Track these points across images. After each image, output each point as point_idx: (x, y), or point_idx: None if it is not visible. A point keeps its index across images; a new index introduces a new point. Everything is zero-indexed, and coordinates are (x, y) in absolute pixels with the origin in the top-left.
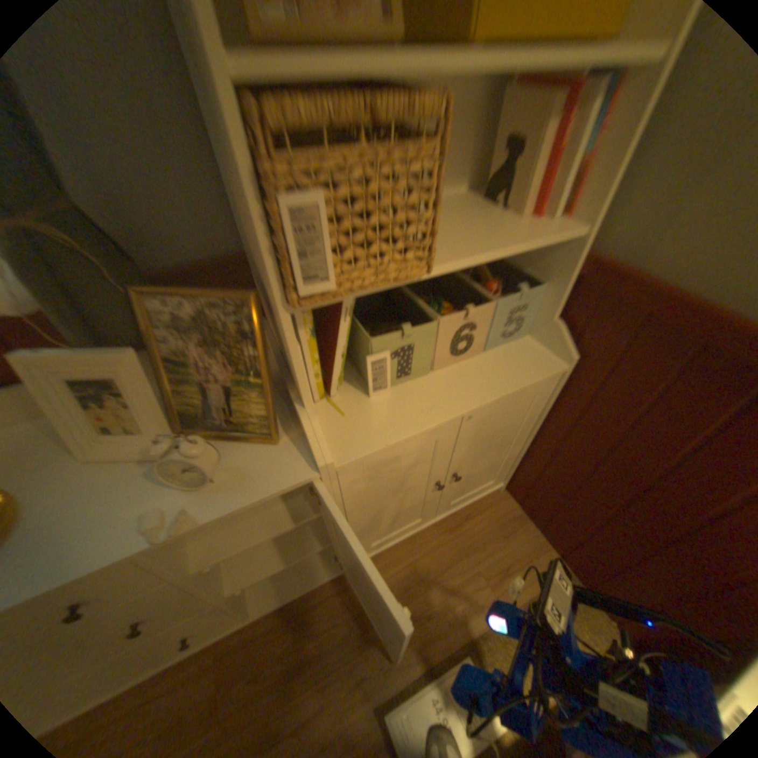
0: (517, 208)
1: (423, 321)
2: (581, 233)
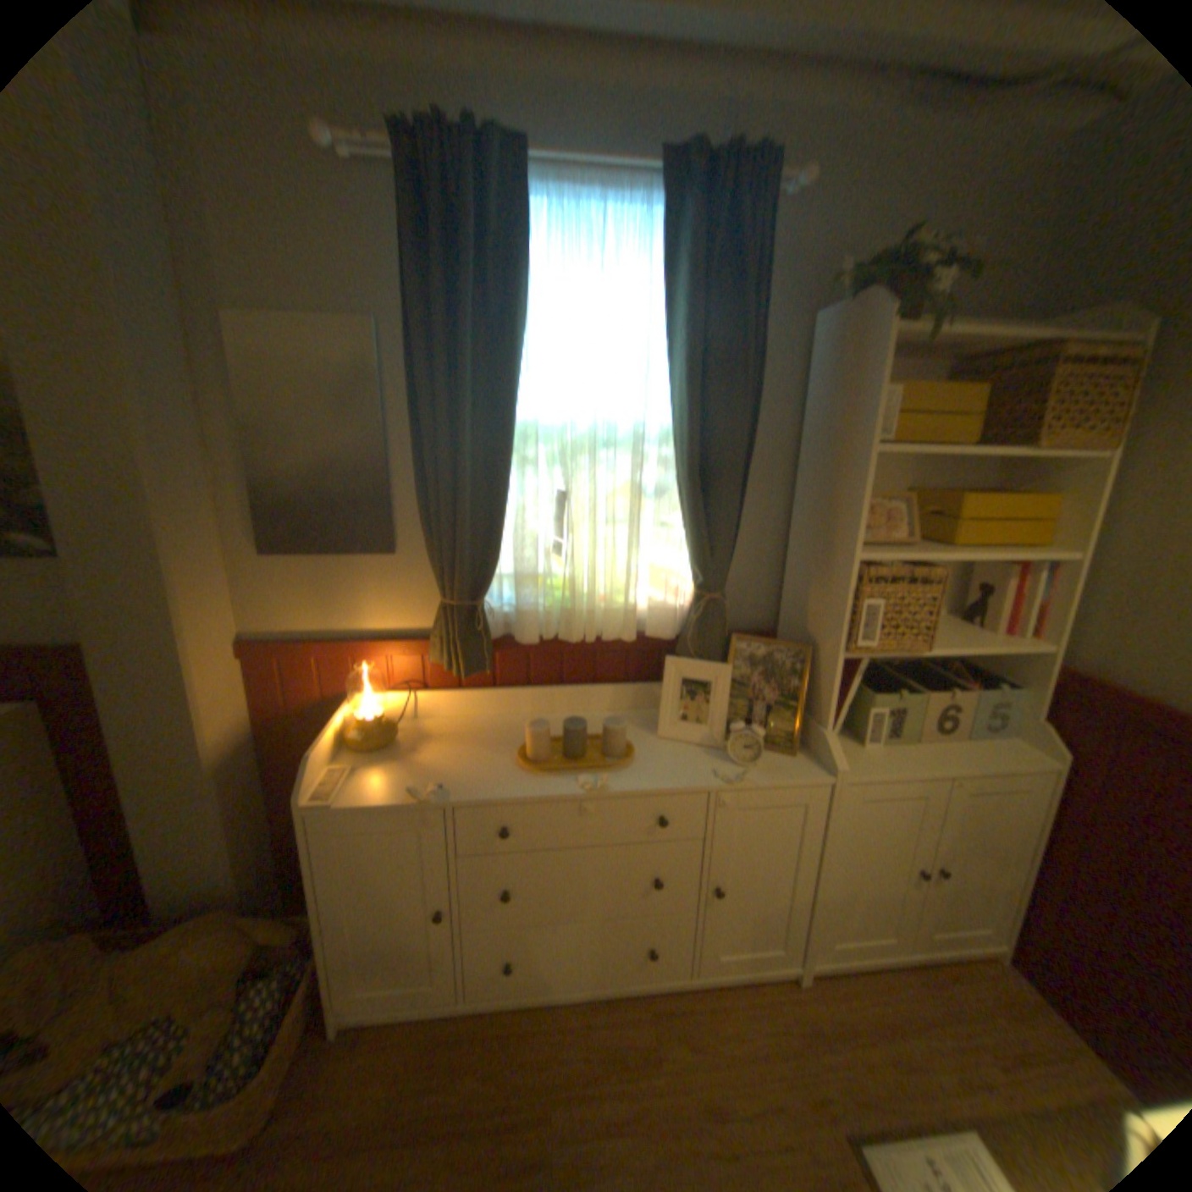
0: (991, 627)
1: (915, 692)
2: (1049, 650)
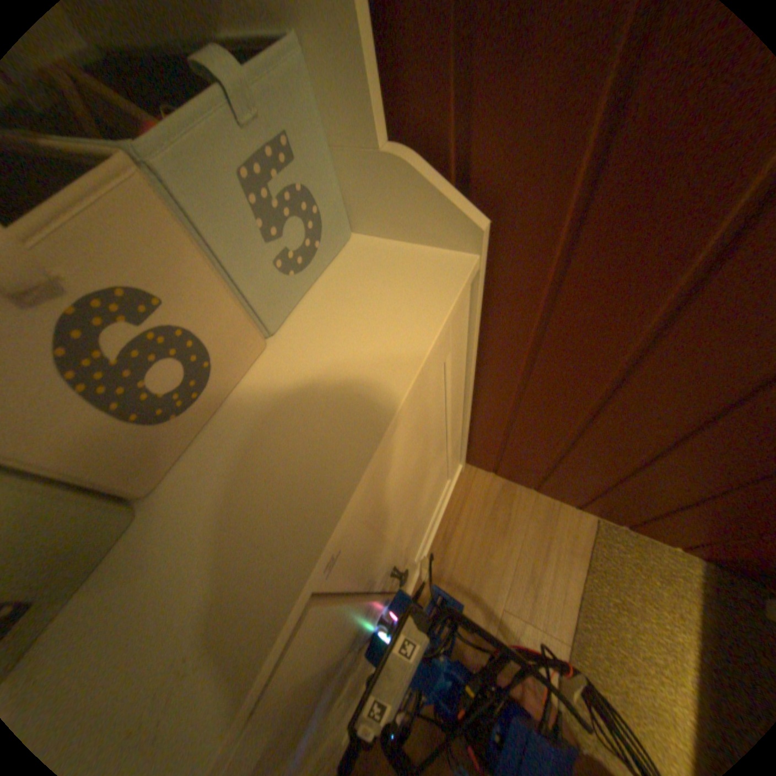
0: None
1: None
2: None
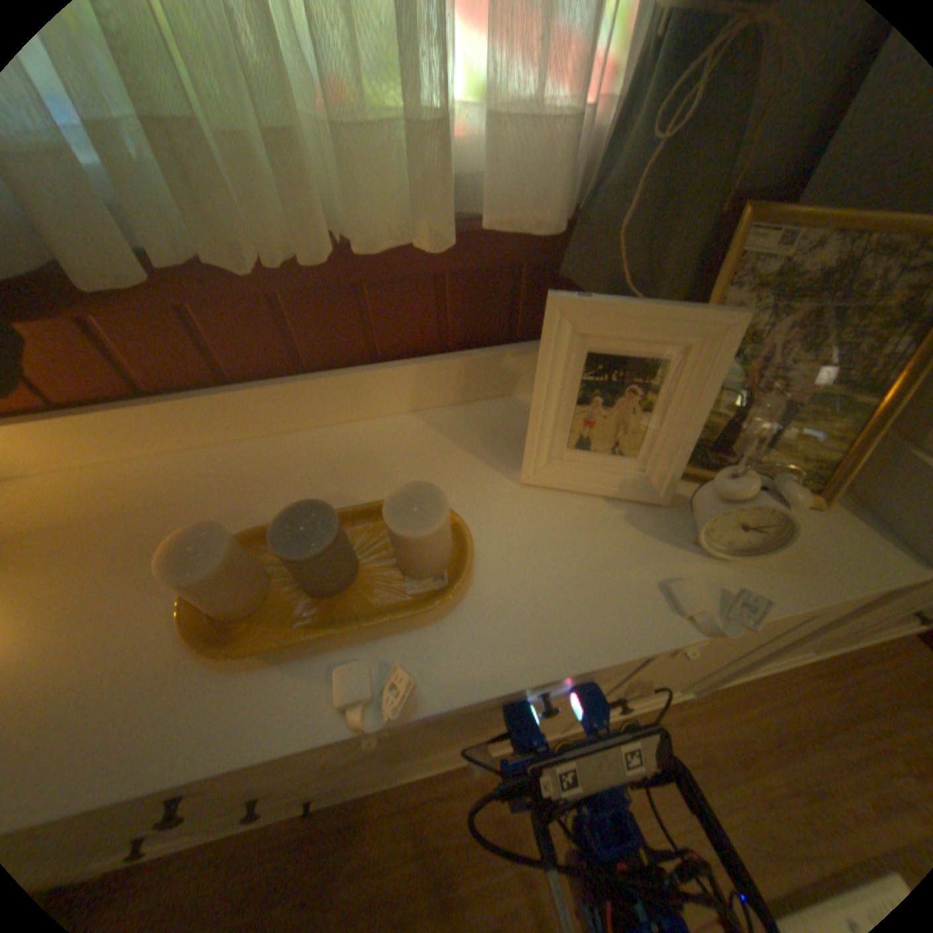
0: None
1: None
2: None
